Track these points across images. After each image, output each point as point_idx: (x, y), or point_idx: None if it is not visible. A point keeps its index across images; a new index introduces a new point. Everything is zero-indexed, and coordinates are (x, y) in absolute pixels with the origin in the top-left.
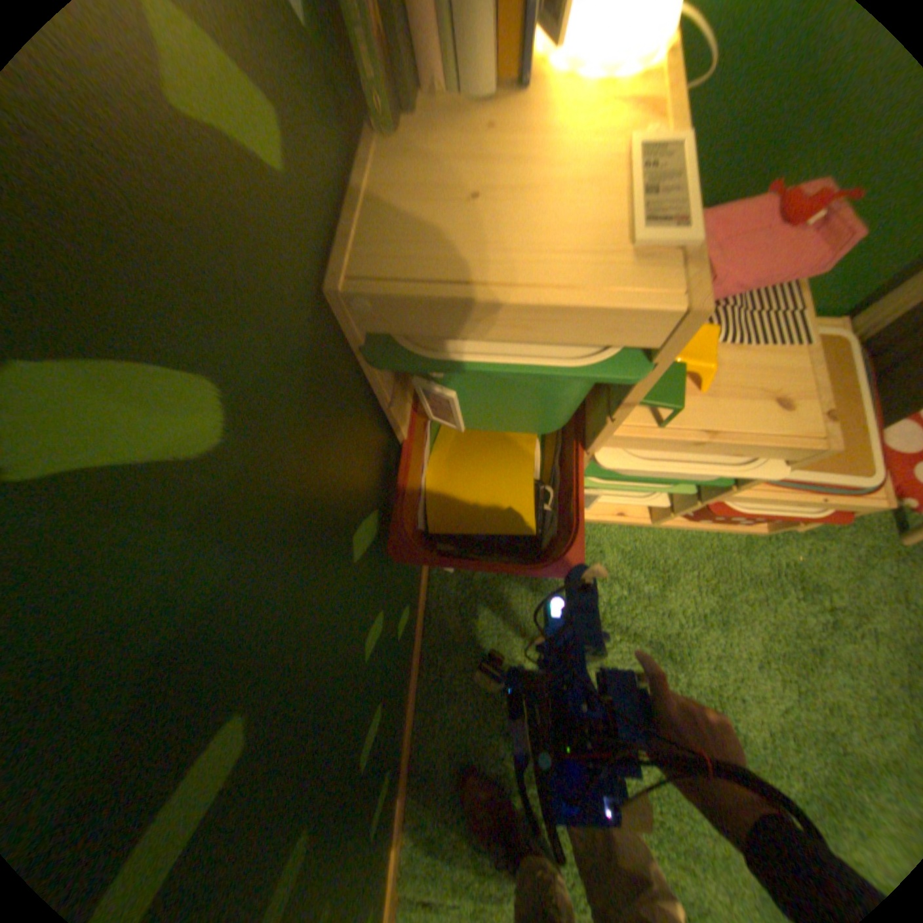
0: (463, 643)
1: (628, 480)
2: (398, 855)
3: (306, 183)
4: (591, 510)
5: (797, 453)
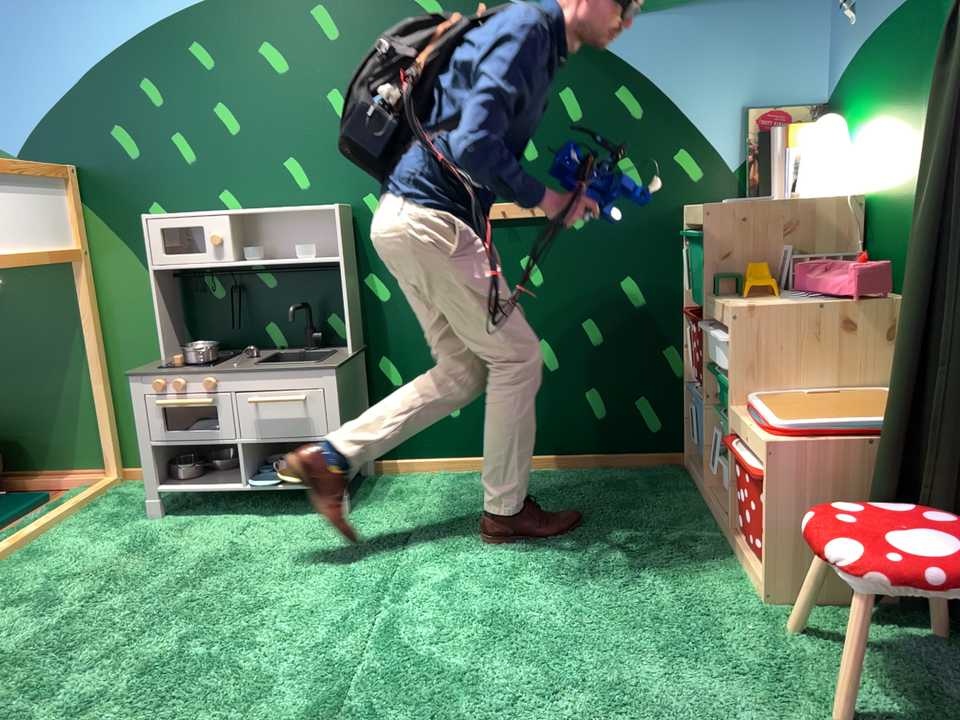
0: (583, 480)
1: (710, 371)
2: (454, 470)
3: (695, 188)
4: (721, 504)
5: (728, 319)
